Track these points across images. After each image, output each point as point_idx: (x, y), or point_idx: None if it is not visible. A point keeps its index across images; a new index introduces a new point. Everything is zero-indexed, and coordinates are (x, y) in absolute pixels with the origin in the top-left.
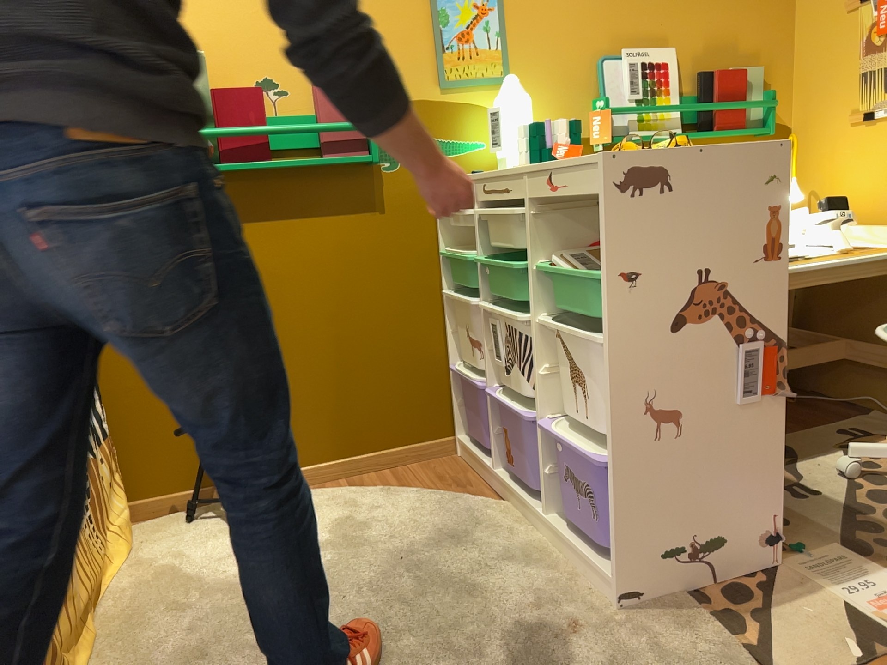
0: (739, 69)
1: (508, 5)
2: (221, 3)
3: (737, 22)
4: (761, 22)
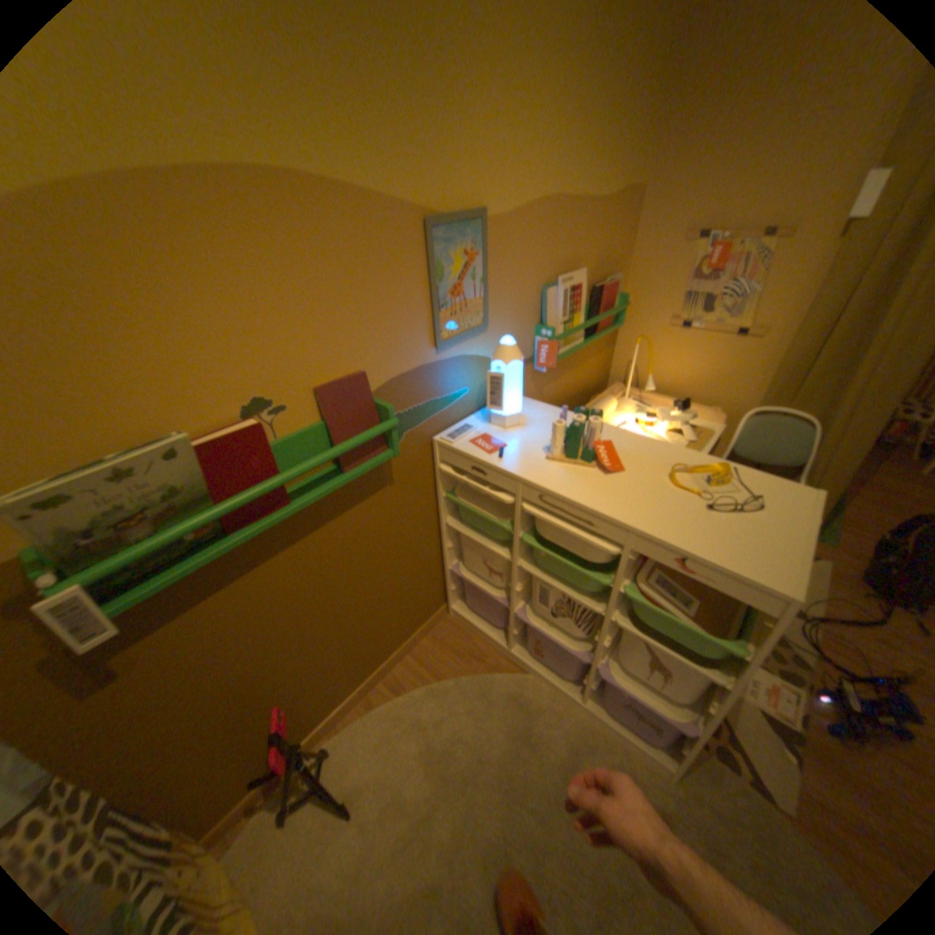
0: (614, 280)
1: (489, 246)
2: (157, 307)
3: (615, 236)
4: (625, 234)
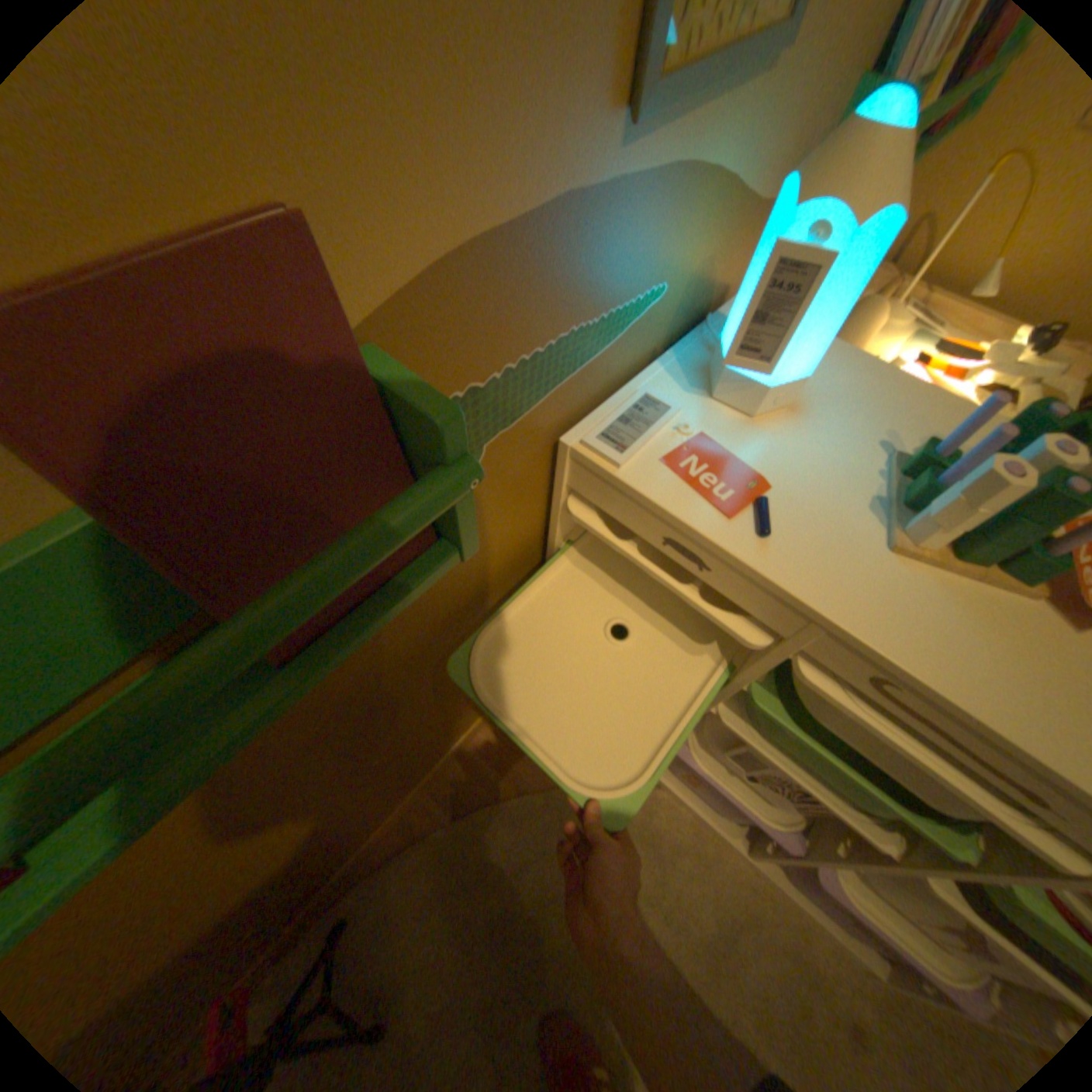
0: None
1: None
2: None
3: None
4: None
